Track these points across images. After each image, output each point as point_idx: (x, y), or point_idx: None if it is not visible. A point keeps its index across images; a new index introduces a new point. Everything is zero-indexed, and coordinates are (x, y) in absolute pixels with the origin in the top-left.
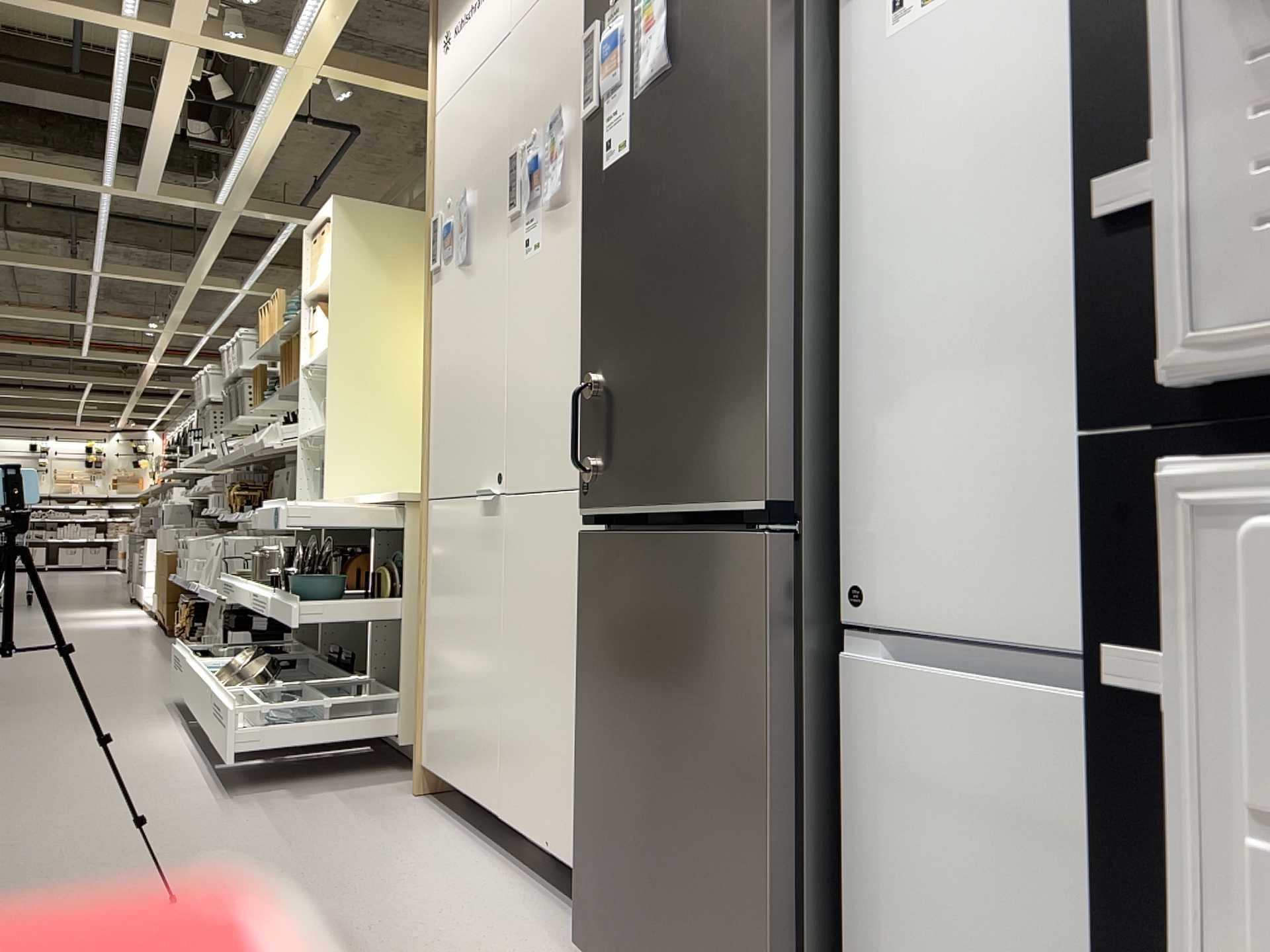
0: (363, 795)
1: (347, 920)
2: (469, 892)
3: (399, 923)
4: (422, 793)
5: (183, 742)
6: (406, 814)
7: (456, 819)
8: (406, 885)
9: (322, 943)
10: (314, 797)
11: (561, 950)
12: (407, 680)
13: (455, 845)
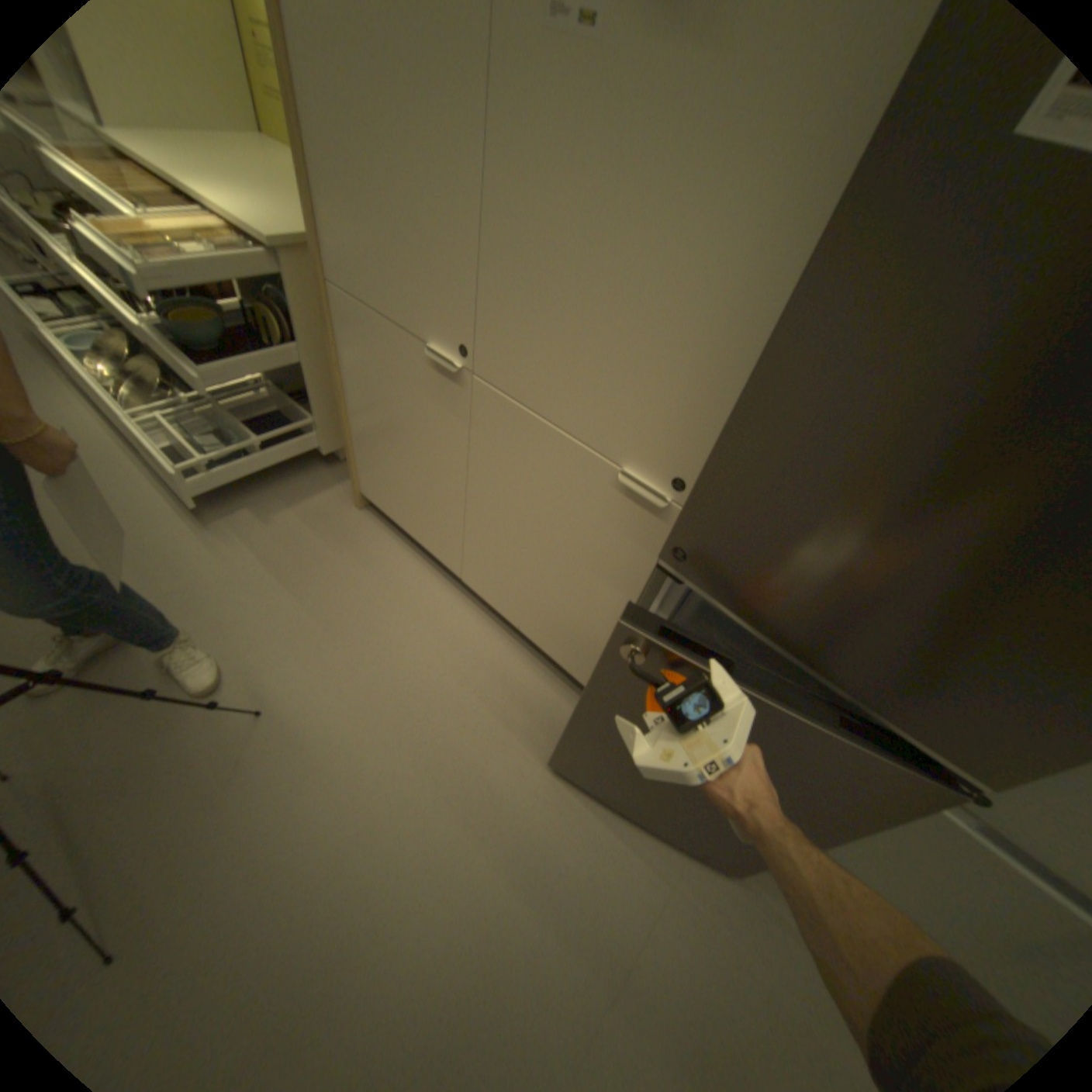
0: (317, 510)
1: (403, 701)
2: (465, 646)
3: (439, 698)
4: (364, 505)
5: (96, 425)
6: (366, 537)
7: (407, 541)
8: (418, 643)
9: (402, 737)
10: (279, 518)
11: (553, 707)
12: (320, 410)
13: (425, 580)
